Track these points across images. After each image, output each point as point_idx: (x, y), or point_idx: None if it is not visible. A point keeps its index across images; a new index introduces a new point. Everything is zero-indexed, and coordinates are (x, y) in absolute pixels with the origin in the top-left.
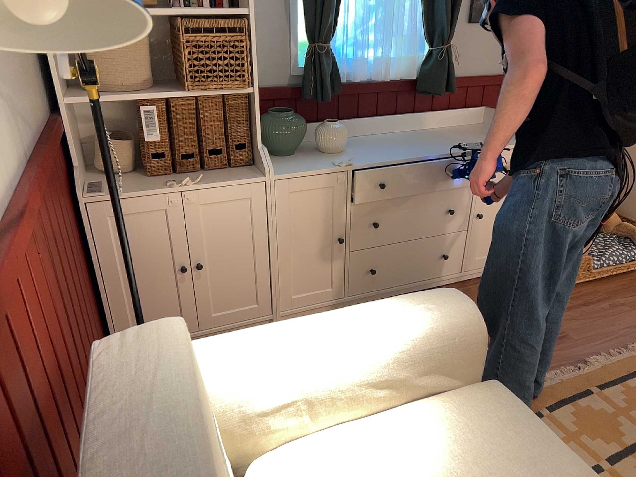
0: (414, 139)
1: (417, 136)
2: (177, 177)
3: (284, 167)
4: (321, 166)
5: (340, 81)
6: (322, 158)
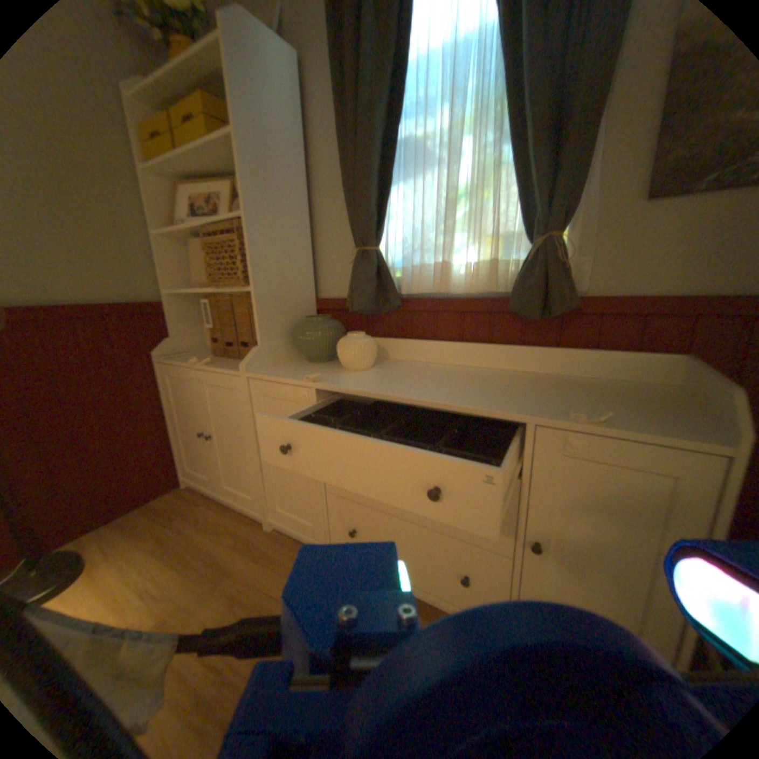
0: (478, 378)
1: (497, 376)
2: (223, 359)
3: (280, 369)
4: (300, 376)
5: (399, 291)
6: (328, 370)
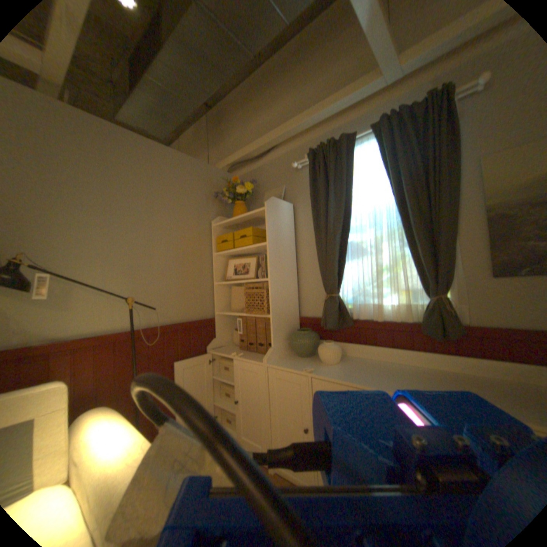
0: (409, 374)
1: (420, 373)
2: (246, 352)
3: (284, 362)
4: (299, 367)
5: (351, 317)
6: (313, 364)
